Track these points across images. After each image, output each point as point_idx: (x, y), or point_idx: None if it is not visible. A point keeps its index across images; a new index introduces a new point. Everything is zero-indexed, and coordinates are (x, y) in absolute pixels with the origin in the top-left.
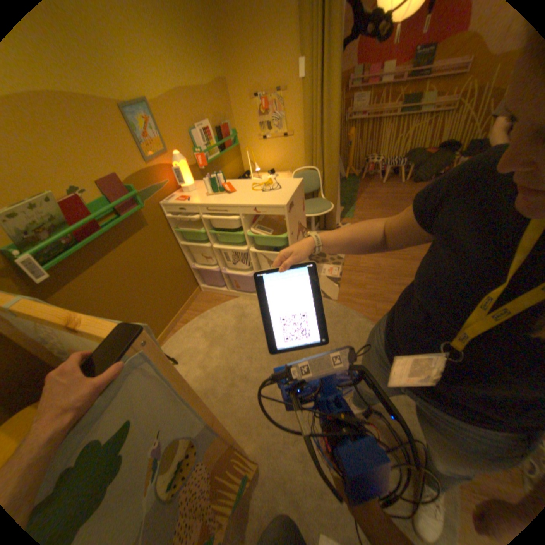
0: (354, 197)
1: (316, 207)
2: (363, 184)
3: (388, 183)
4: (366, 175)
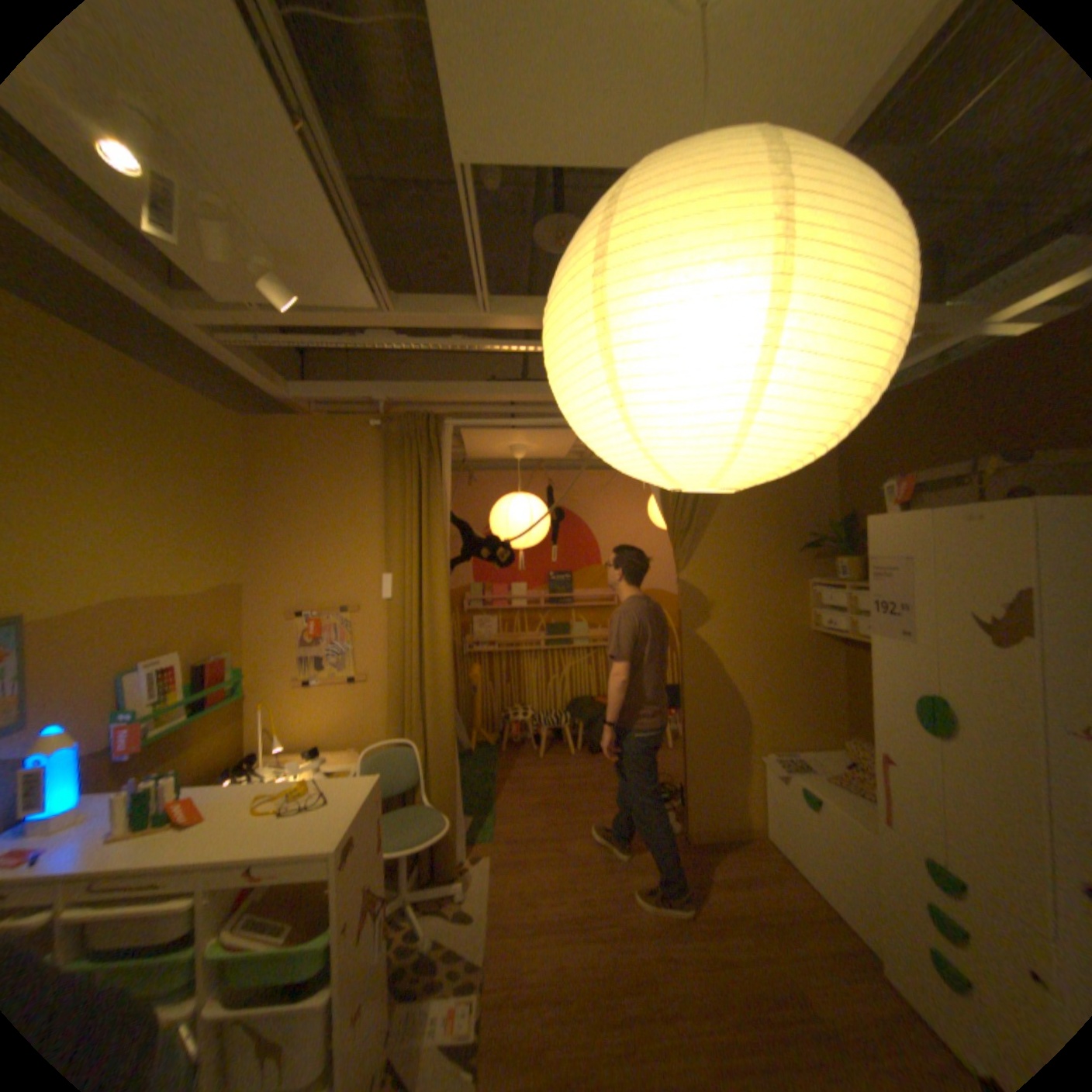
0: (492, 792)
1: (410, 831)
2: (506, 761)
3: (549, 757)
4: (509, 743)
